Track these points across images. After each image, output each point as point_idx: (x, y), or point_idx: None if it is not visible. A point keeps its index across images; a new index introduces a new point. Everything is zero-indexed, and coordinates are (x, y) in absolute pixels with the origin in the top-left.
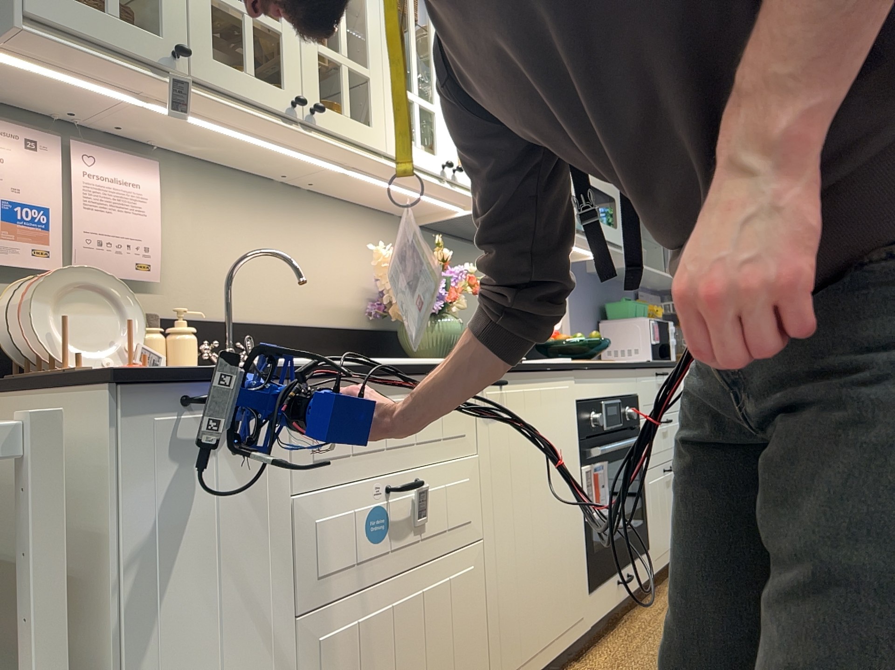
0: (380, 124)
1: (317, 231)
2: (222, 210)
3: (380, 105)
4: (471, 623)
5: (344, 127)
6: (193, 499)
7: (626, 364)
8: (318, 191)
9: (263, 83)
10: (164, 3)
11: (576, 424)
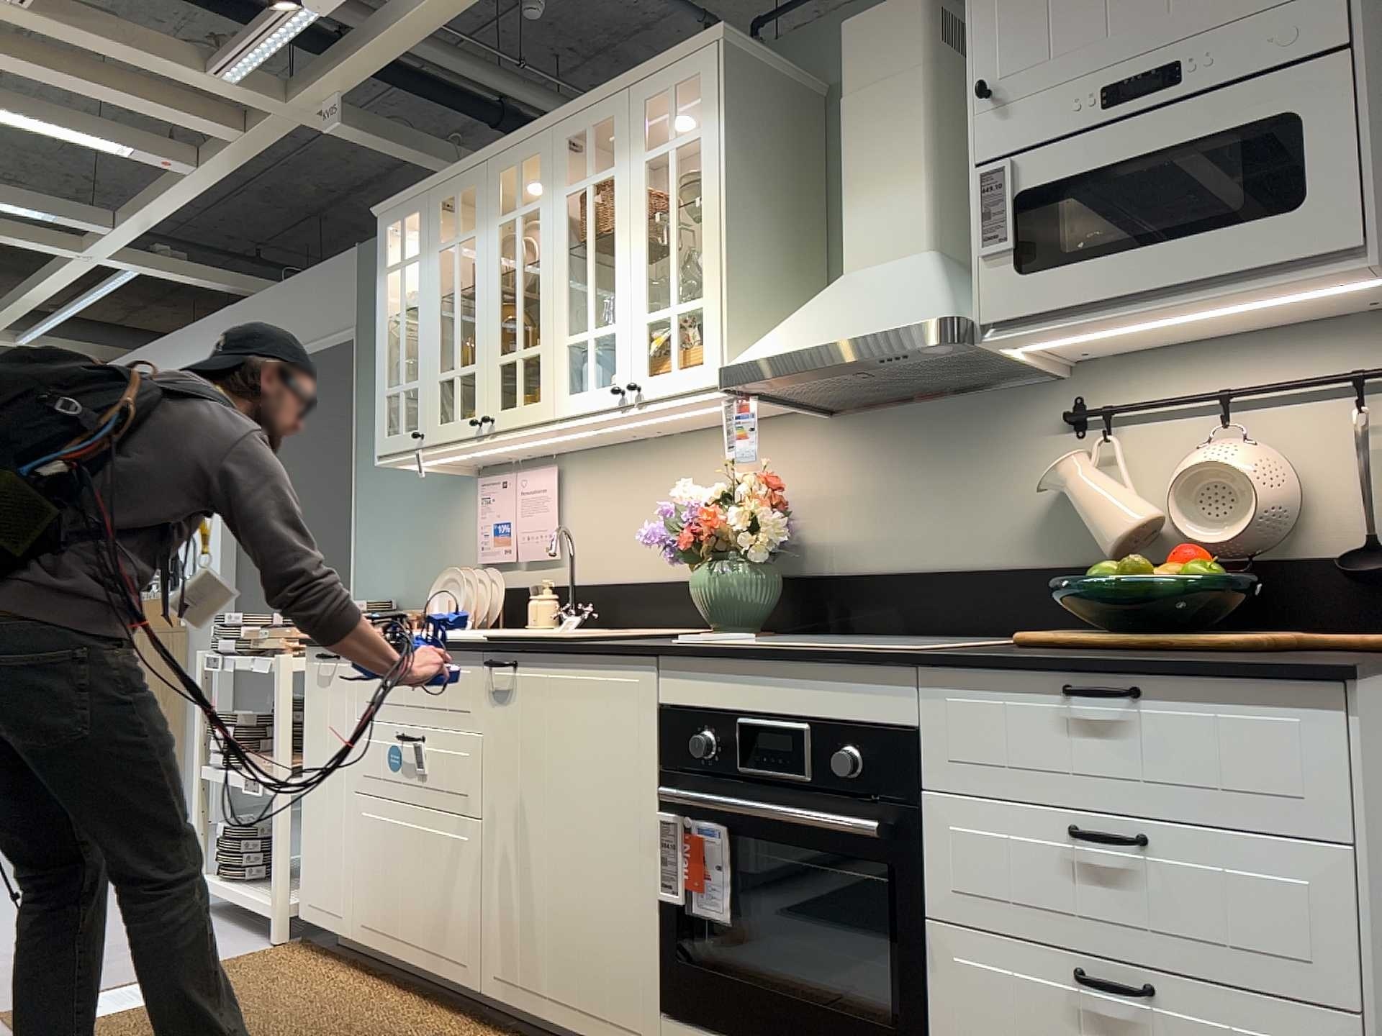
0: (547, 391)
1: (687, 473)
2: (604, 484)
3: (547, 372)
4: (462, 889)
5: (514, 417)
6: (324, 705)
7: (823, 655)
8: (683, 428)
9: (463, 419)
10: (419, 406)
11: (661, 742)
